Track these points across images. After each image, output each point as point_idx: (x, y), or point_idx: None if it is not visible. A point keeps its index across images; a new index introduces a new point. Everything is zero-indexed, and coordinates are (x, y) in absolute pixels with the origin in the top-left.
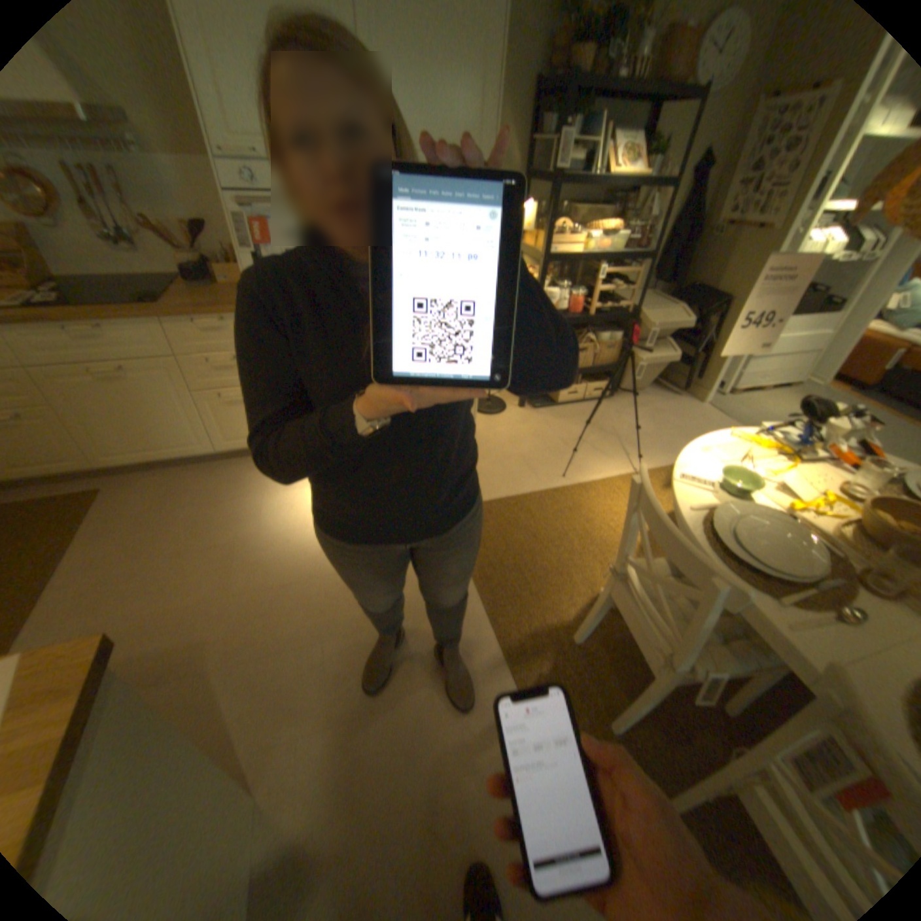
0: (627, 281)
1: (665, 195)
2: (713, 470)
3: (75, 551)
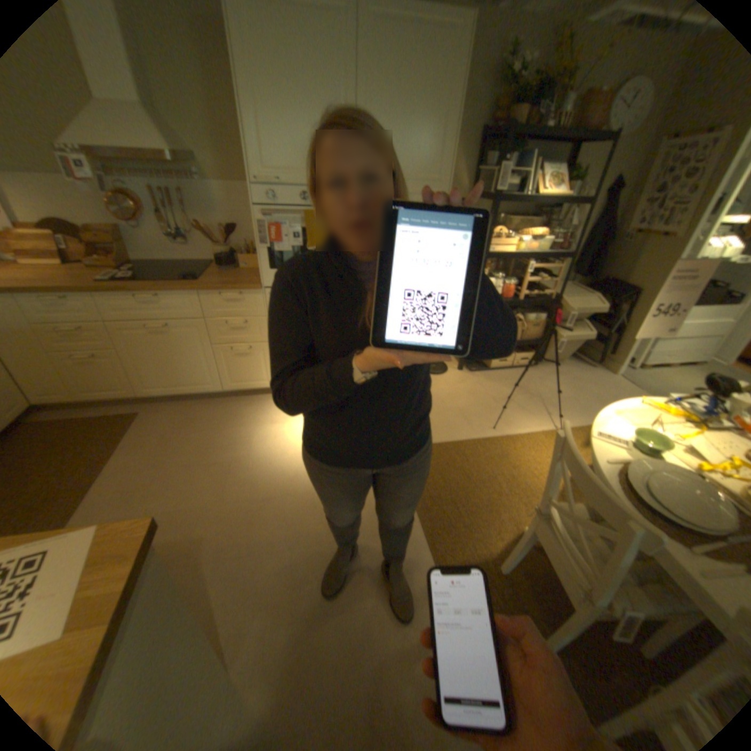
0: (551, 274)
1: (583, 209)
2: (627, 430)
3: (116, 457)
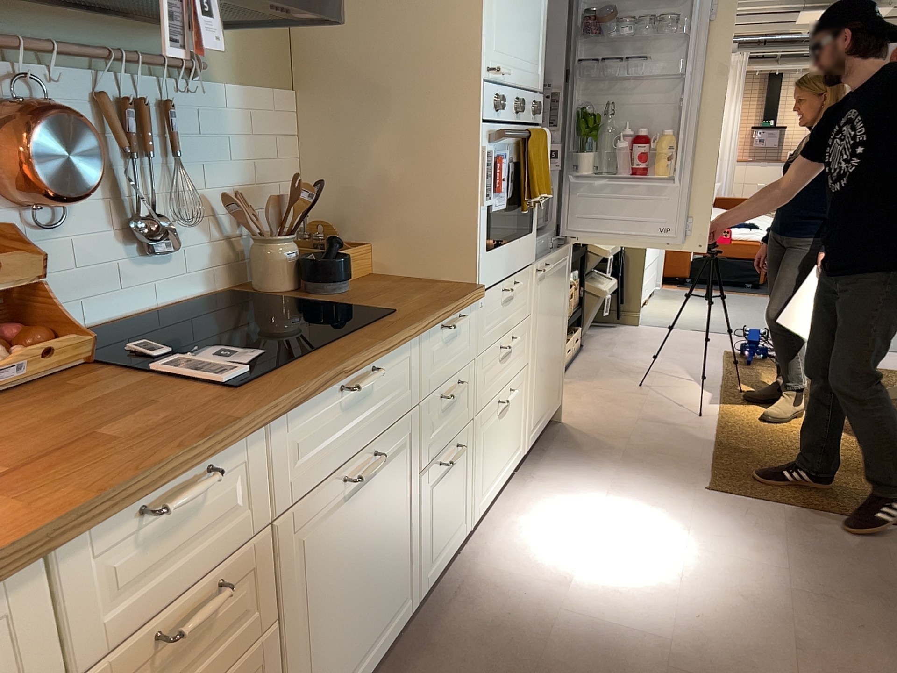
0: None
1: None
2: None
3: None
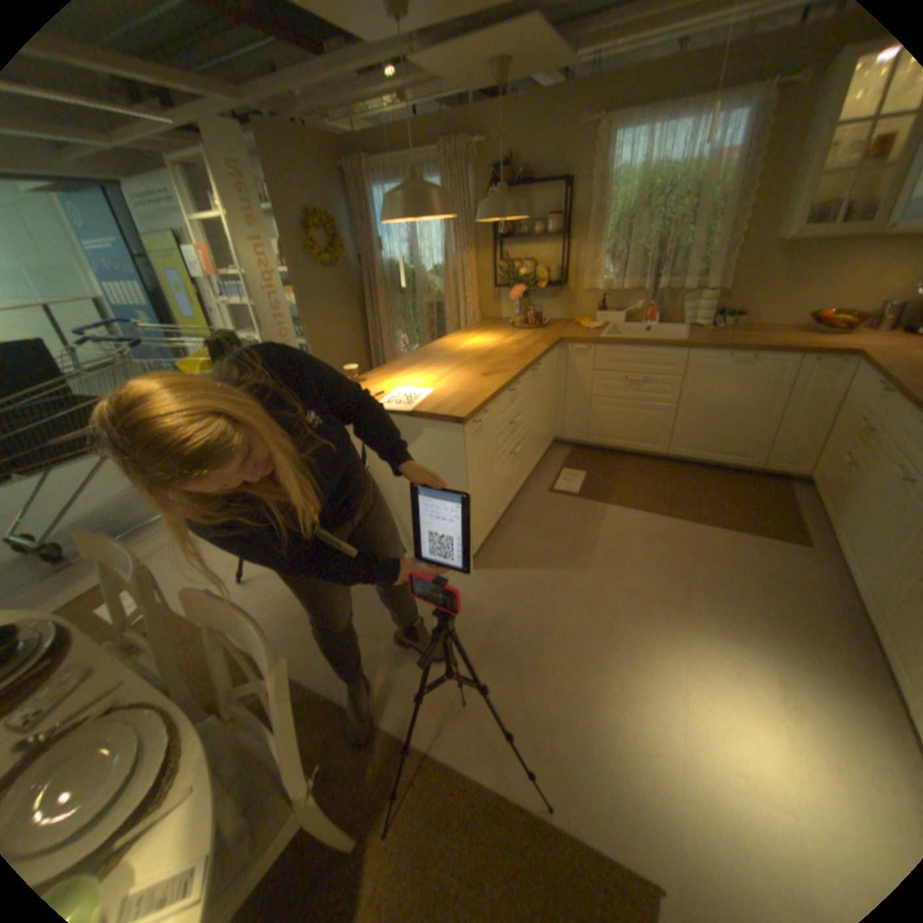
0: None
1: None
2: None
3: (720, 533)
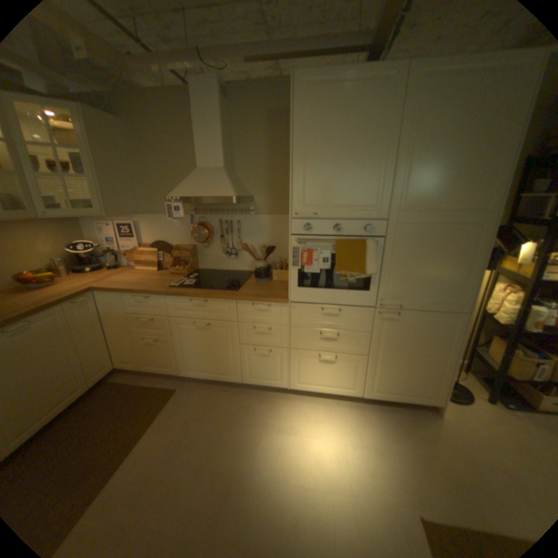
0: None
1: None
2: None
3: (148, 437)
